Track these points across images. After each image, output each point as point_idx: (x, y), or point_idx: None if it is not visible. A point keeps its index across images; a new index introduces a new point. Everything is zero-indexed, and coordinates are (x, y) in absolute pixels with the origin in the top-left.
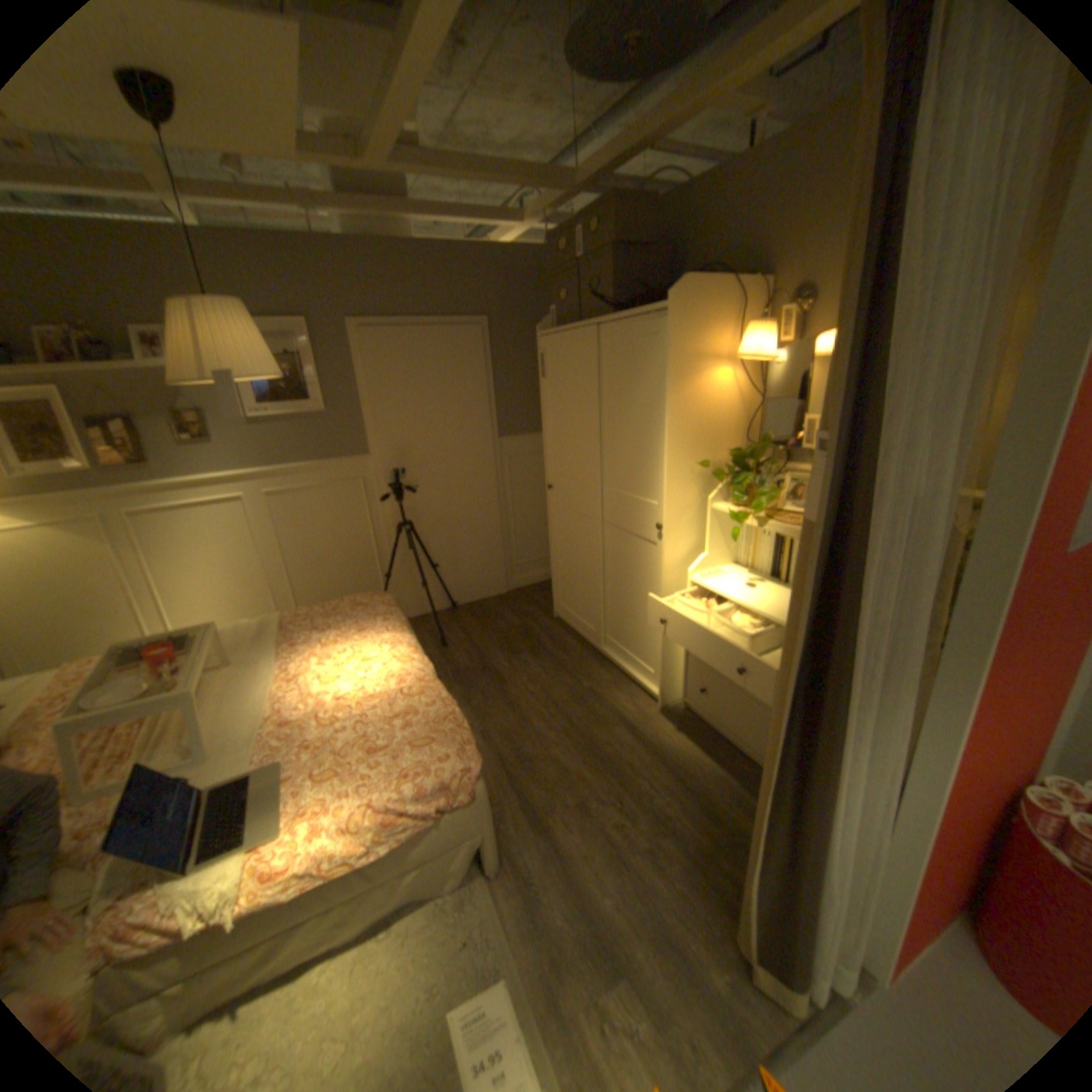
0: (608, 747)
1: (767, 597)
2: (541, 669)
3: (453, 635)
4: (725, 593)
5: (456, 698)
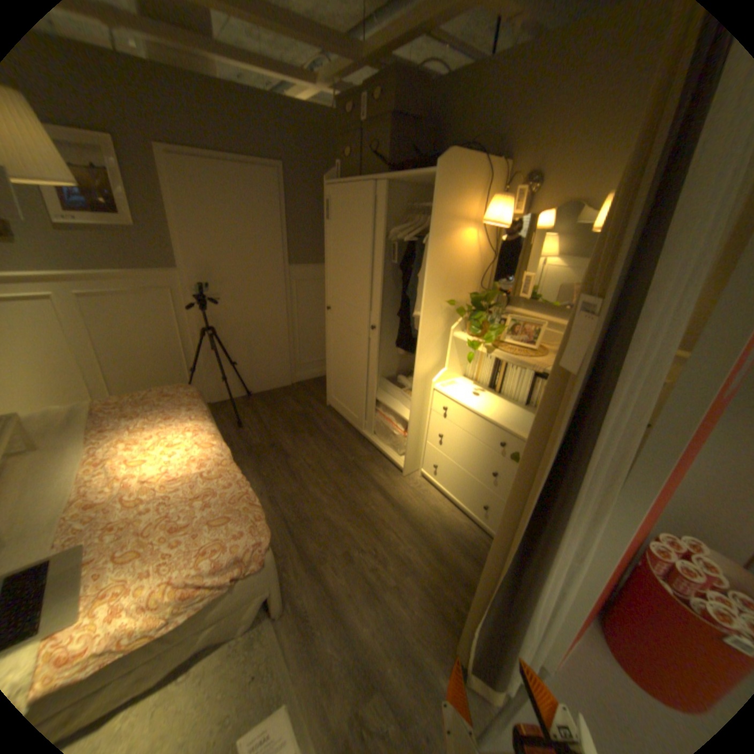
0: (366, 507)
1: (488, 404)
2: (317, 446)
3: (248, 418)
4: (458, 399)
5: (250, 469)
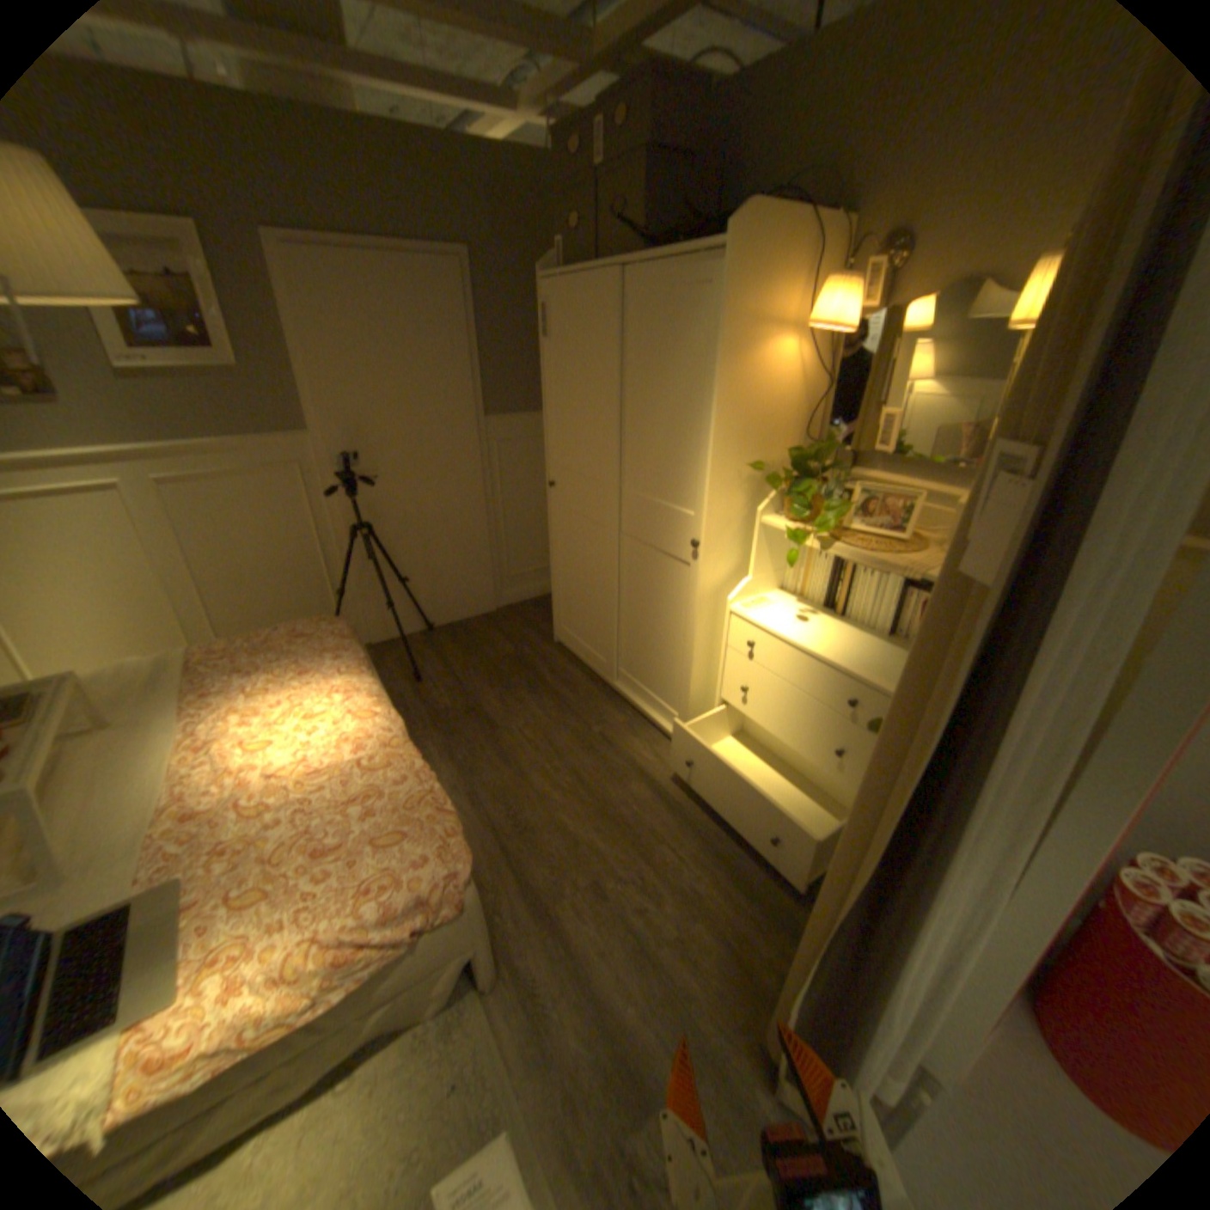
0: (625, 808)
1: (824, 635)
2: (541, 710)
3: (430, 667)
4: (773, 629)
5: (436, 750)
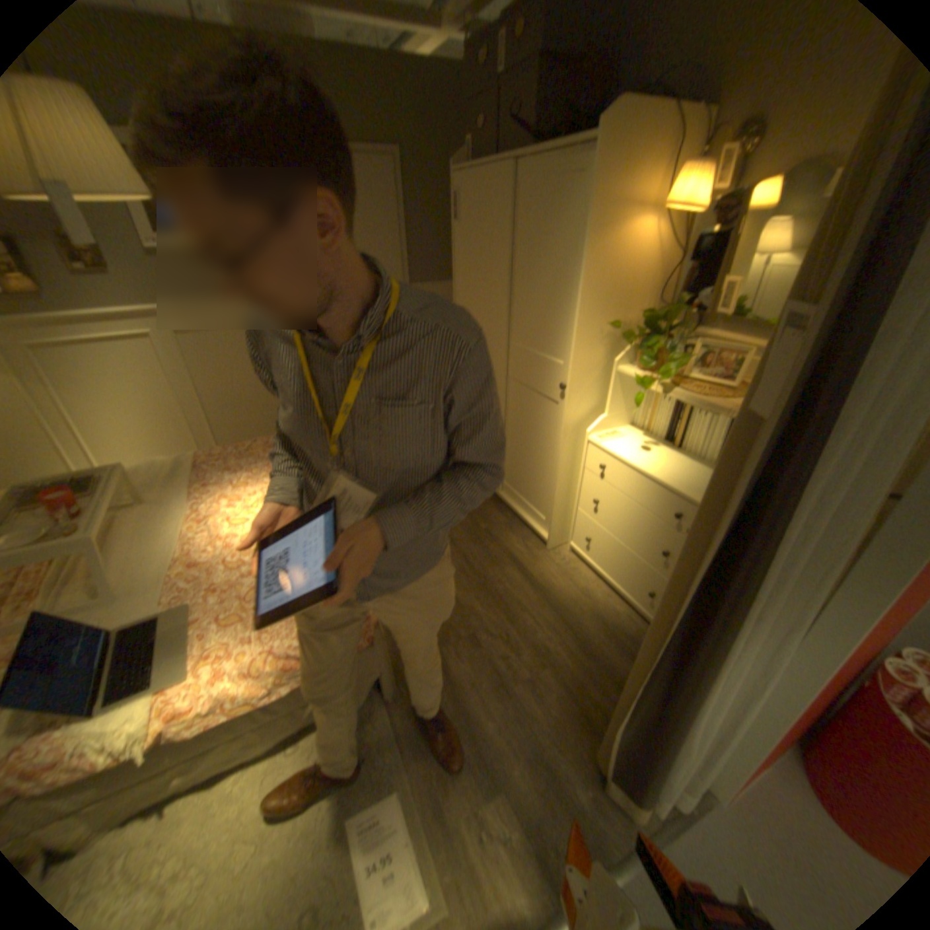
0: (500, 583)
1: (661, 461)
2: None
3: None
4: (620, 455)
5: None
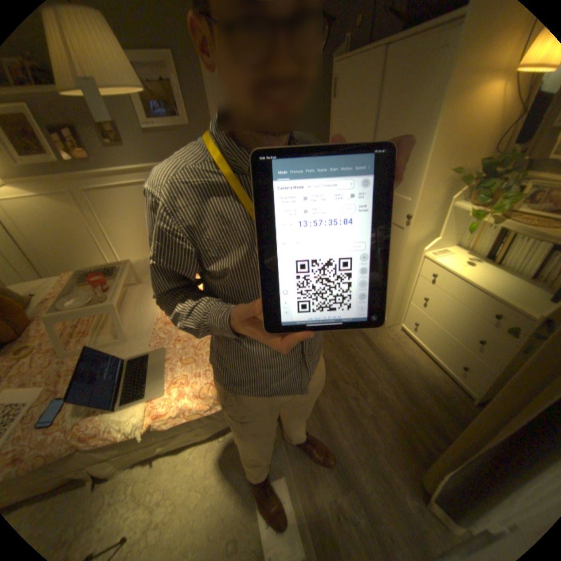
0: (351, 348)
1: (484, 274)
2: None
3: None
4: (450, 268)
5: None
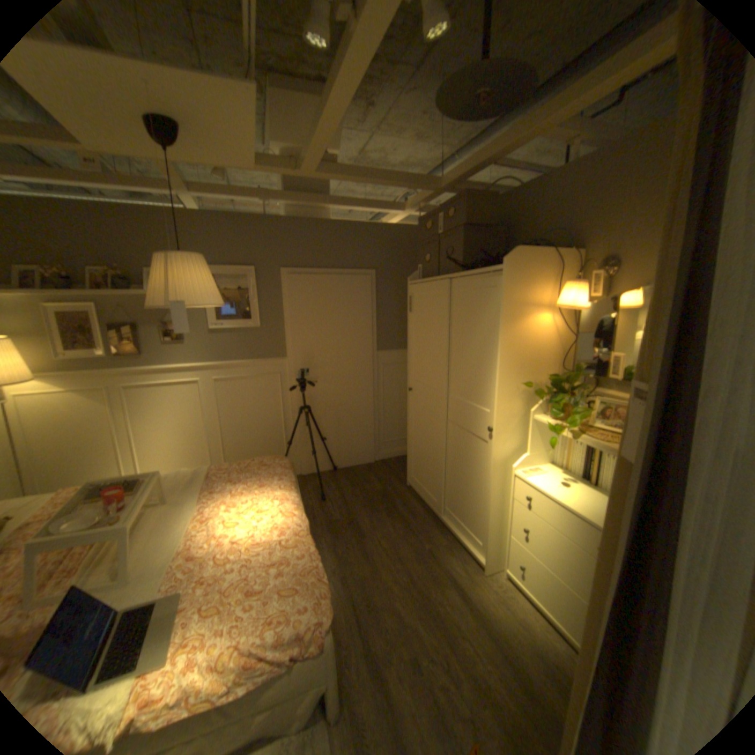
0: (441, 607)
1: (580, 497)
2: (393, 529)
3: (331, 492)
4: (543, 489)
5: (326, 545)
